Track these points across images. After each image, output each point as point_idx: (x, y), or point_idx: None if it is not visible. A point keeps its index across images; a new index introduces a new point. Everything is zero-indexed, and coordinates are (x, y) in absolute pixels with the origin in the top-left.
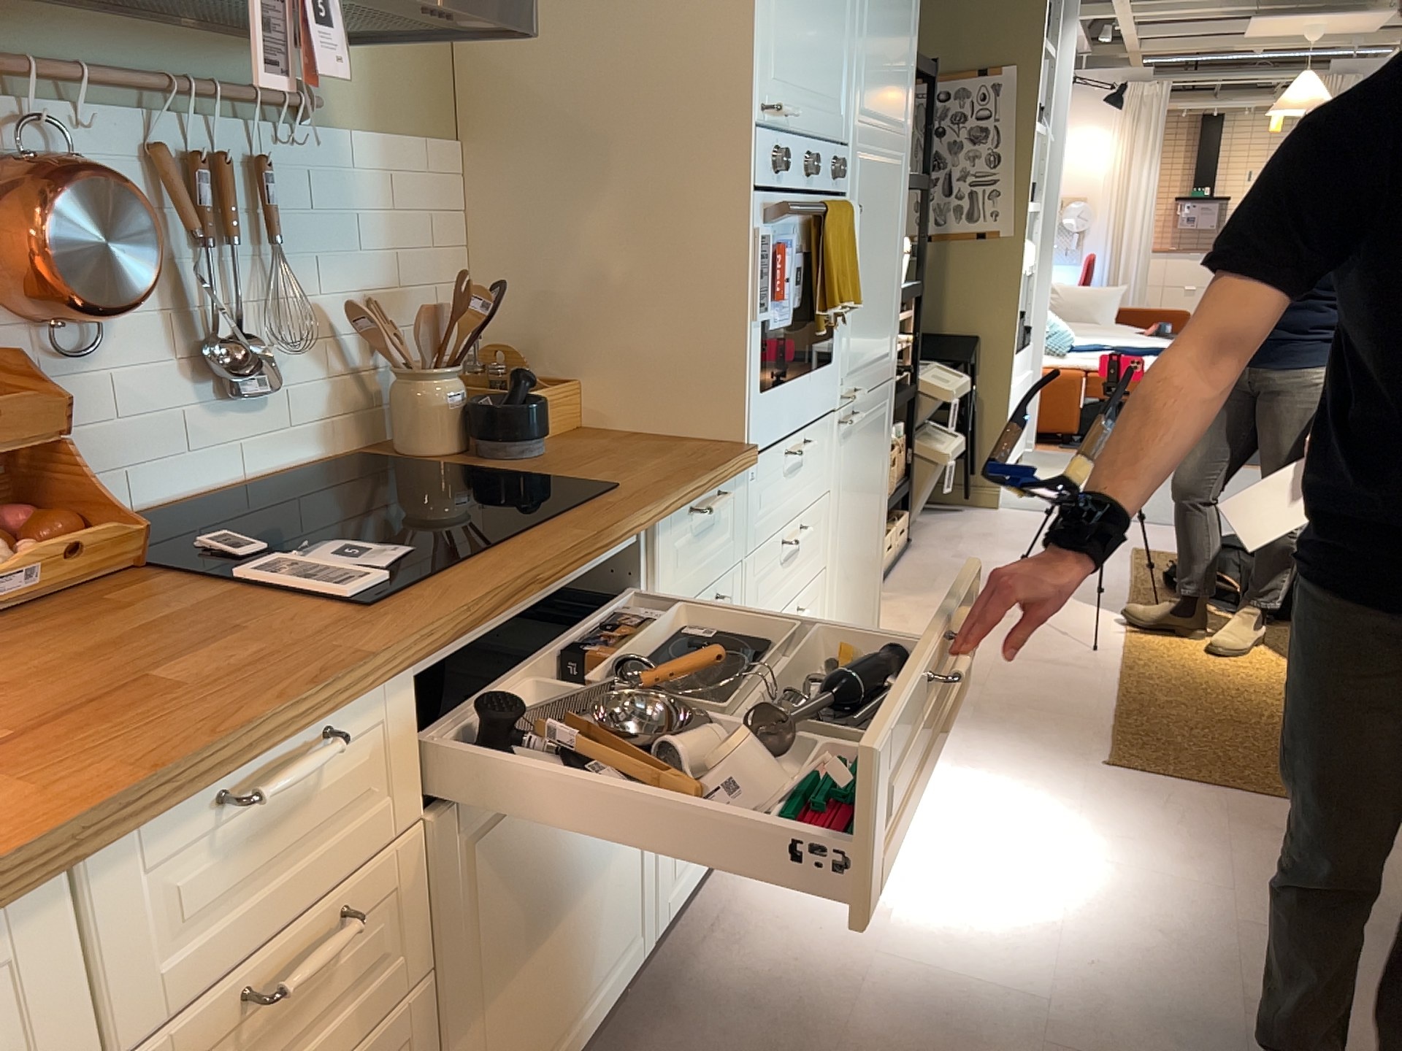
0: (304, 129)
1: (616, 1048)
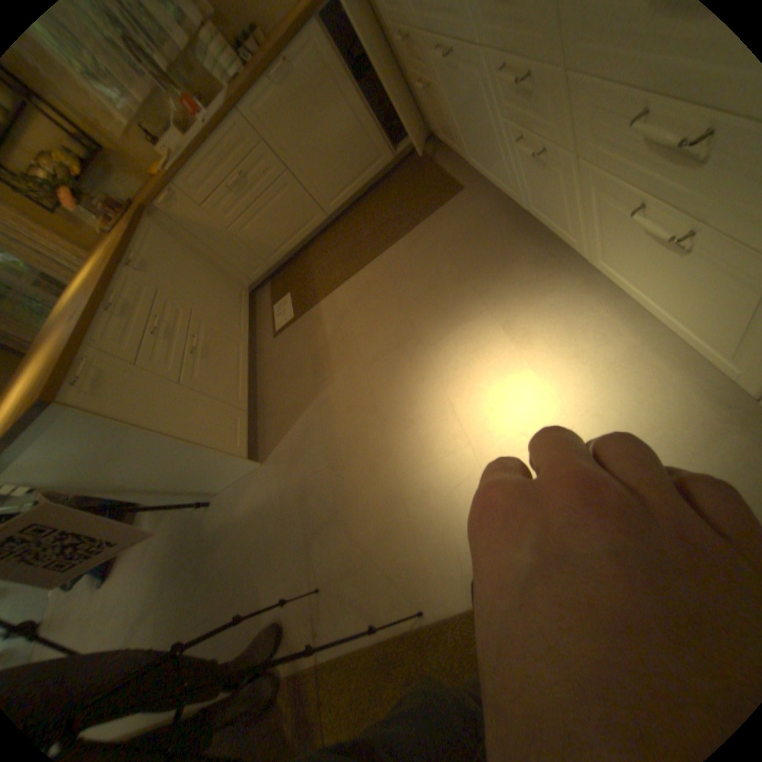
0: None
1: (515, 212)
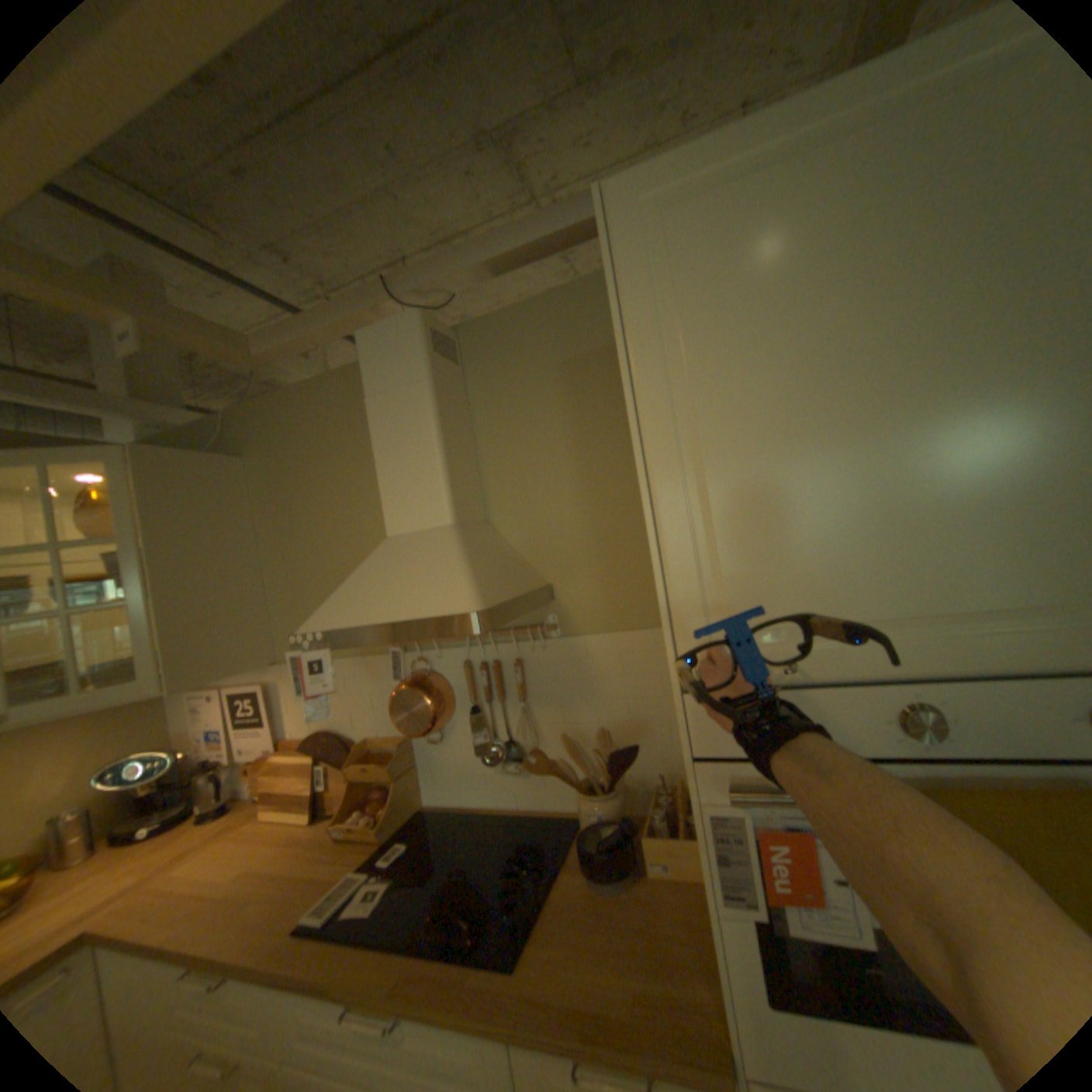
0: (547, 639)
1: None
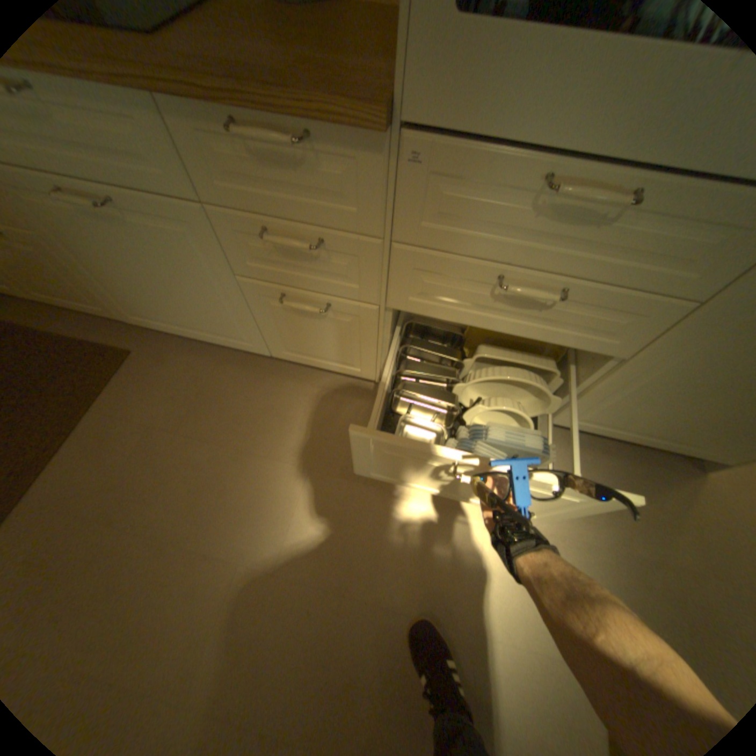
0: None
1: (240, 362)
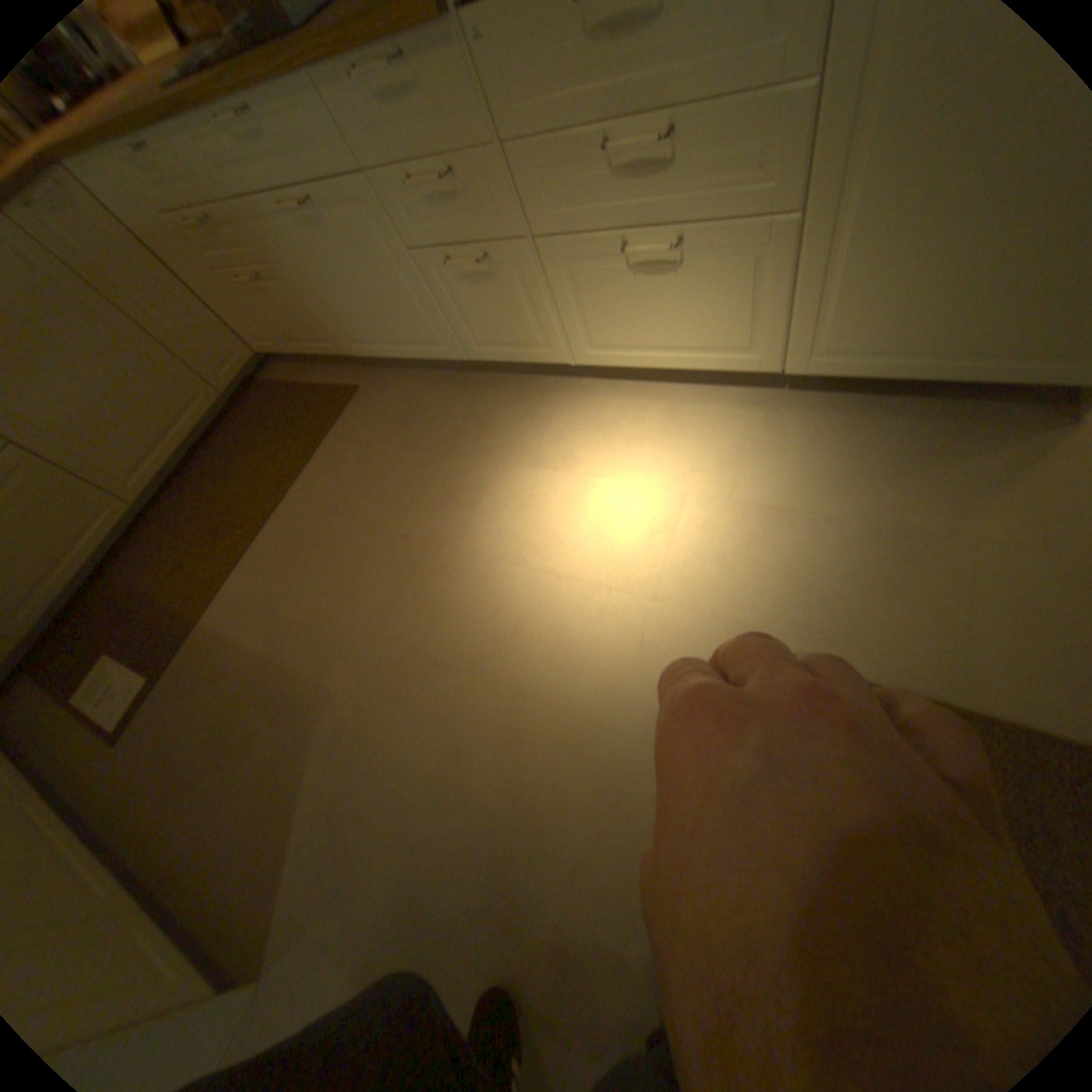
0: None
1: (448, 380)
